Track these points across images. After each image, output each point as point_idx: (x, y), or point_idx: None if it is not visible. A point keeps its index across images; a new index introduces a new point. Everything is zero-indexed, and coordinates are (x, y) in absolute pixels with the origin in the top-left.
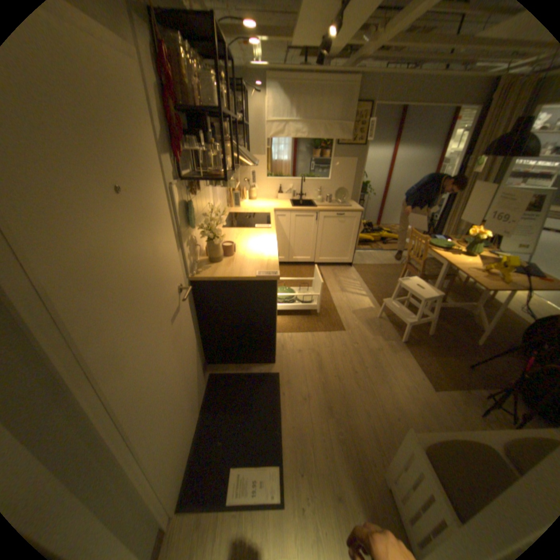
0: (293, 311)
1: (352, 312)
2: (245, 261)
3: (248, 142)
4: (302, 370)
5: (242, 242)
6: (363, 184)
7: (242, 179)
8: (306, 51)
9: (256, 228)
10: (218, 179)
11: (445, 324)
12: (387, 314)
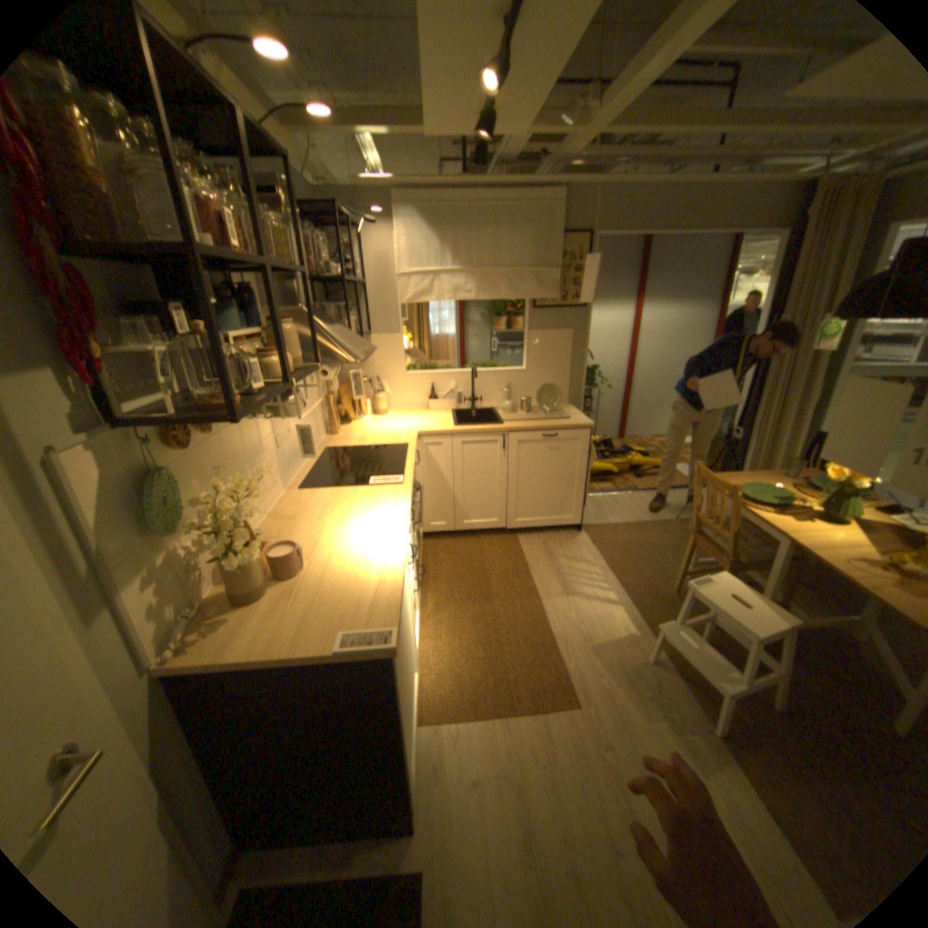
0: (463, 659)
1: (592, 652)
2: (319, 596)
3: (364, 313)
4: (480, 857)
5: (330, 530)
6: (587, 371)
7: (359, 378)
8: (465, 156)
9: (371, 485)
10: (213, 419)
11: (801, 674)
12: (668, 654)
